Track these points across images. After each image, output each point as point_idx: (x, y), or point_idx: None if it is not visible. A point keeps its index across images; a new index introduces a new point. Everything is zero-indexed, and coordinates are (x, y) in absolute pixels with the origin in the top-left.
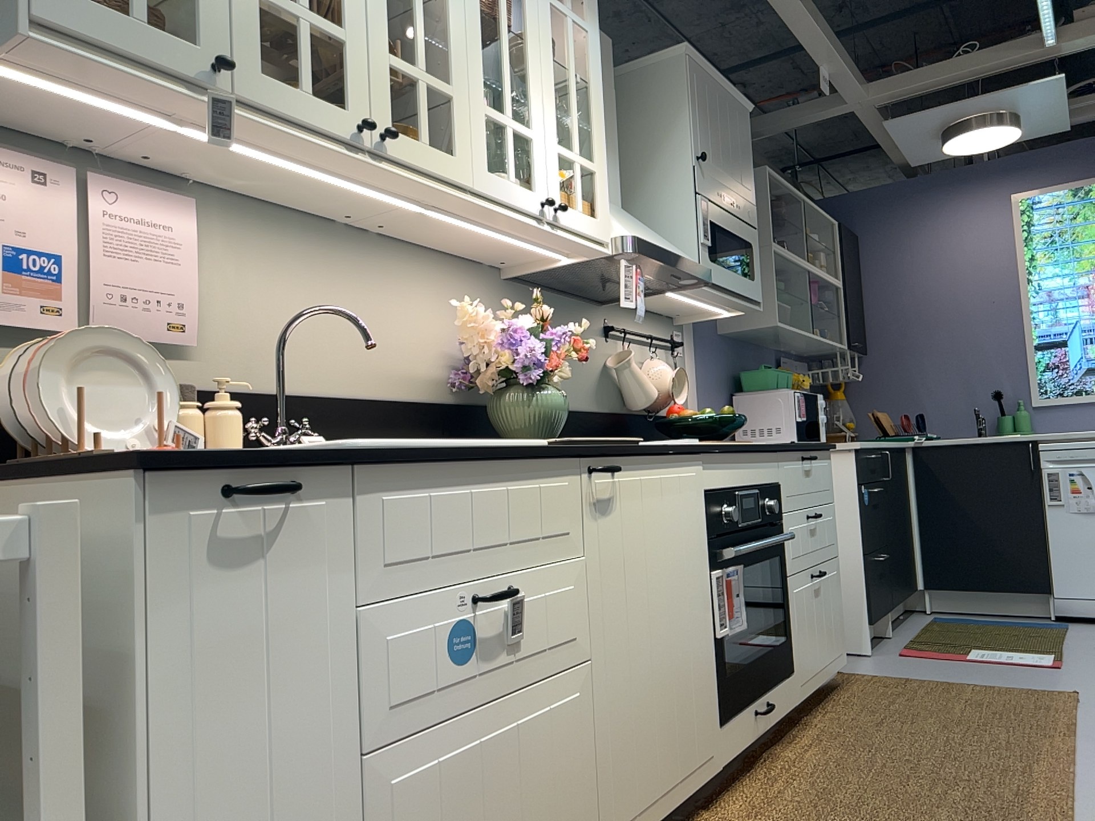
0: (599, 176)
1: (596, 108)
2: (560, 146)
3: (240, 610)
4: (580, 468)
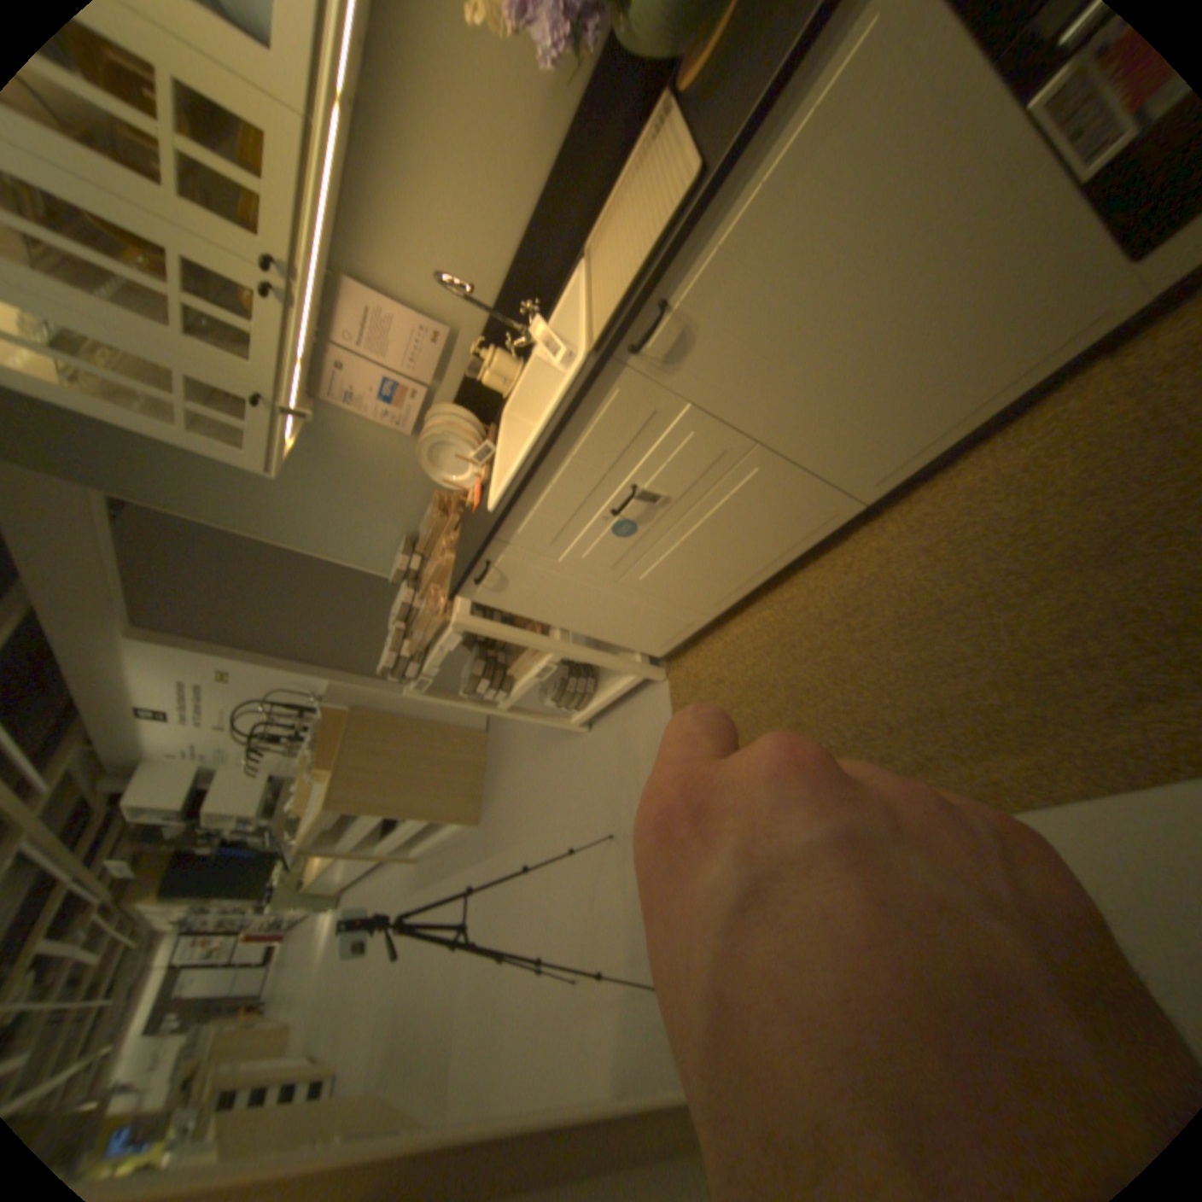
0: None
1: None
2: None
3: (524, 589)
4: (621, 360)
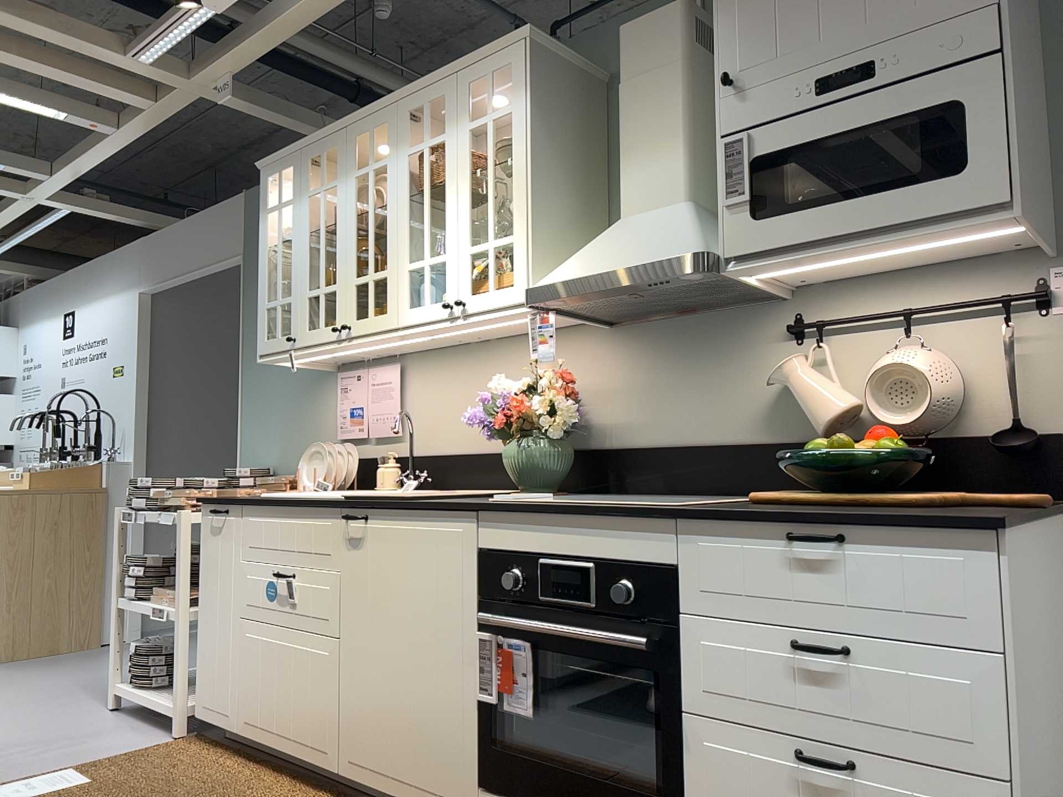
0: (513, 243)
1: (514, 179)
2: (471, 245)
3: (216, 549)
4: (339, 514)
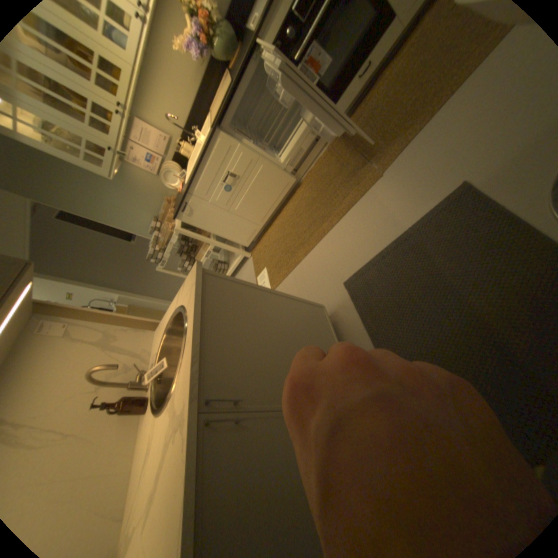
0: None
1: None
2: None
3: (199, 215)
4: (219, 129)
